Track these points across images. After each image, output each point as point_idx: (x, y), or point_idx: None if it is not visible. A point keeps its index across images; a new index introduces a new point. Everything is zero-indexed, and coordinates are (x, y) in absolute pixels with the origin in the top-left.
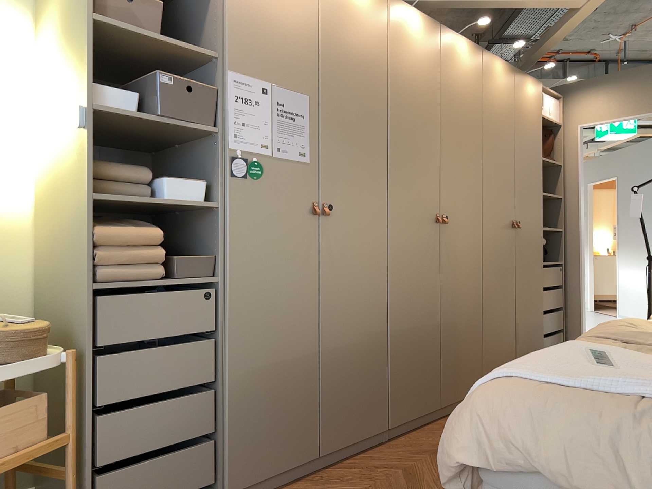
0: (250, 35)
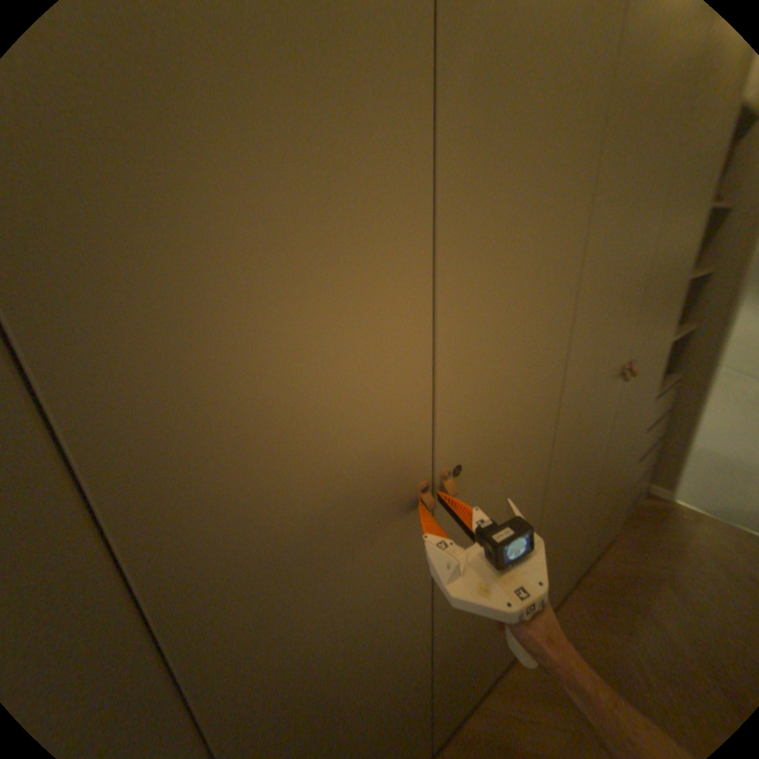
0: None
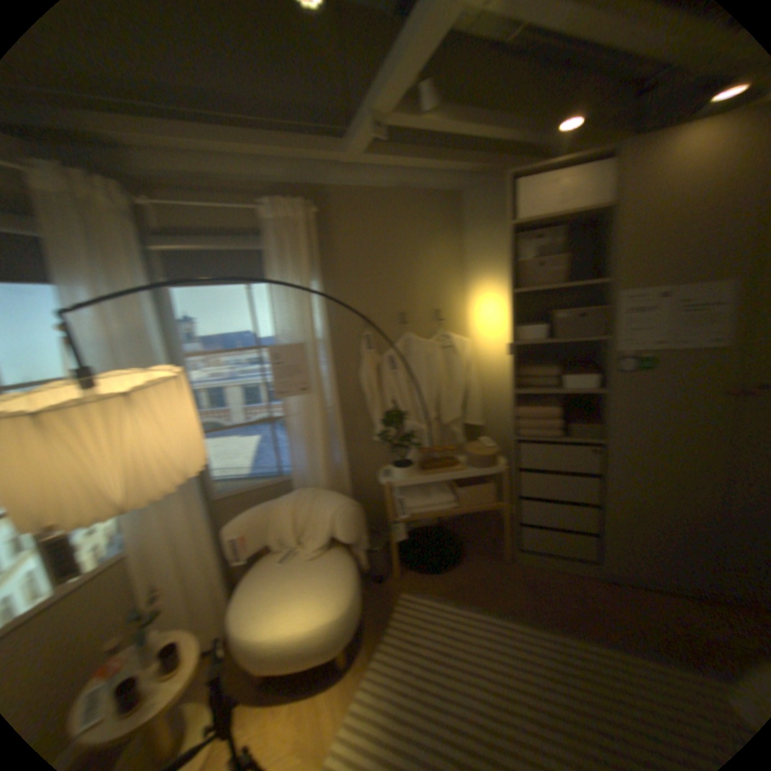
0: (649, 250)
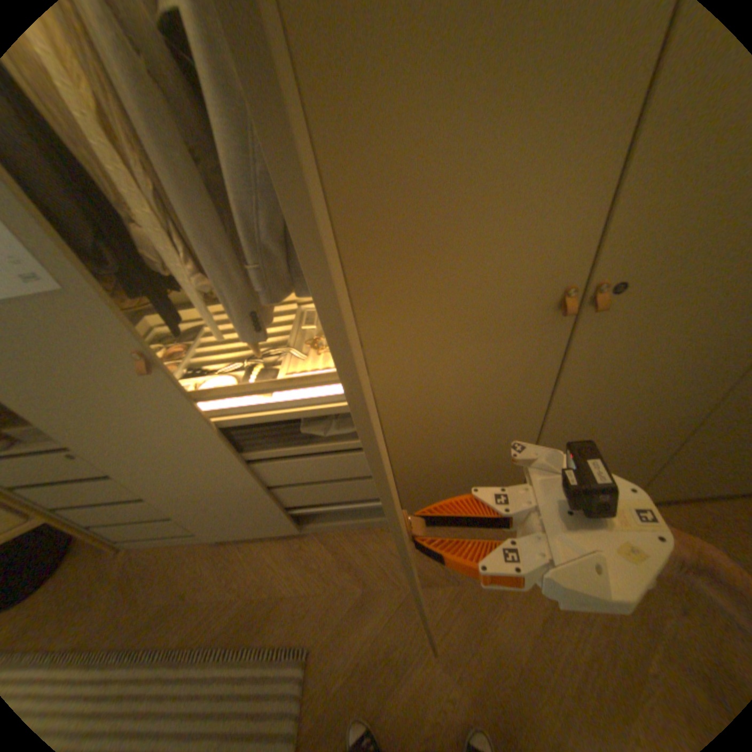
0: None
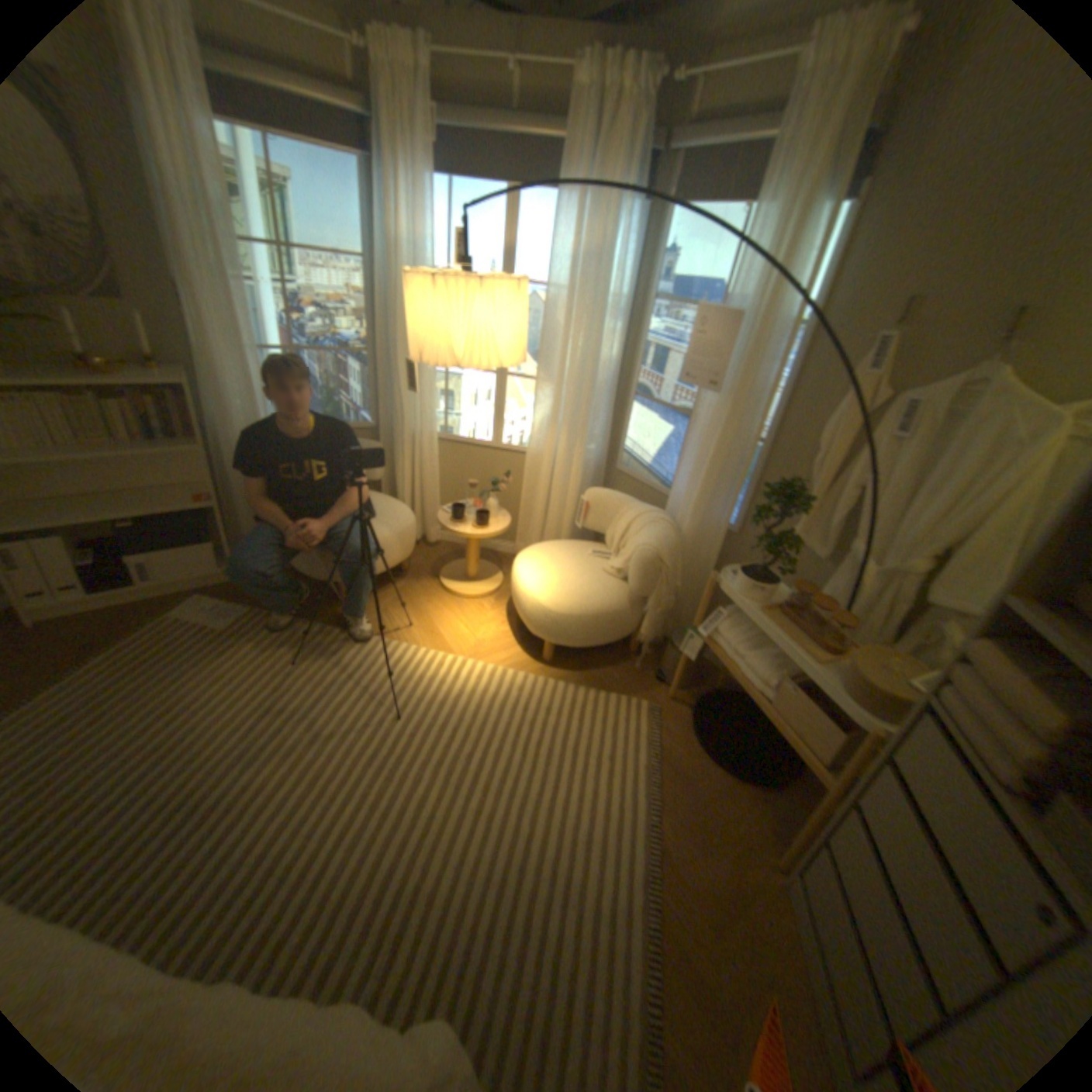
0: None
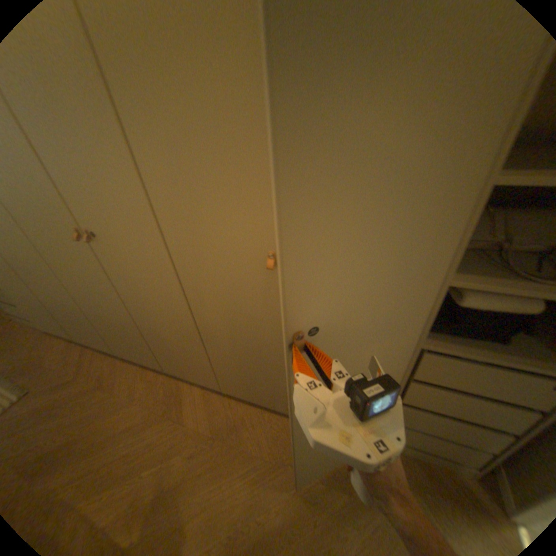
0: None
